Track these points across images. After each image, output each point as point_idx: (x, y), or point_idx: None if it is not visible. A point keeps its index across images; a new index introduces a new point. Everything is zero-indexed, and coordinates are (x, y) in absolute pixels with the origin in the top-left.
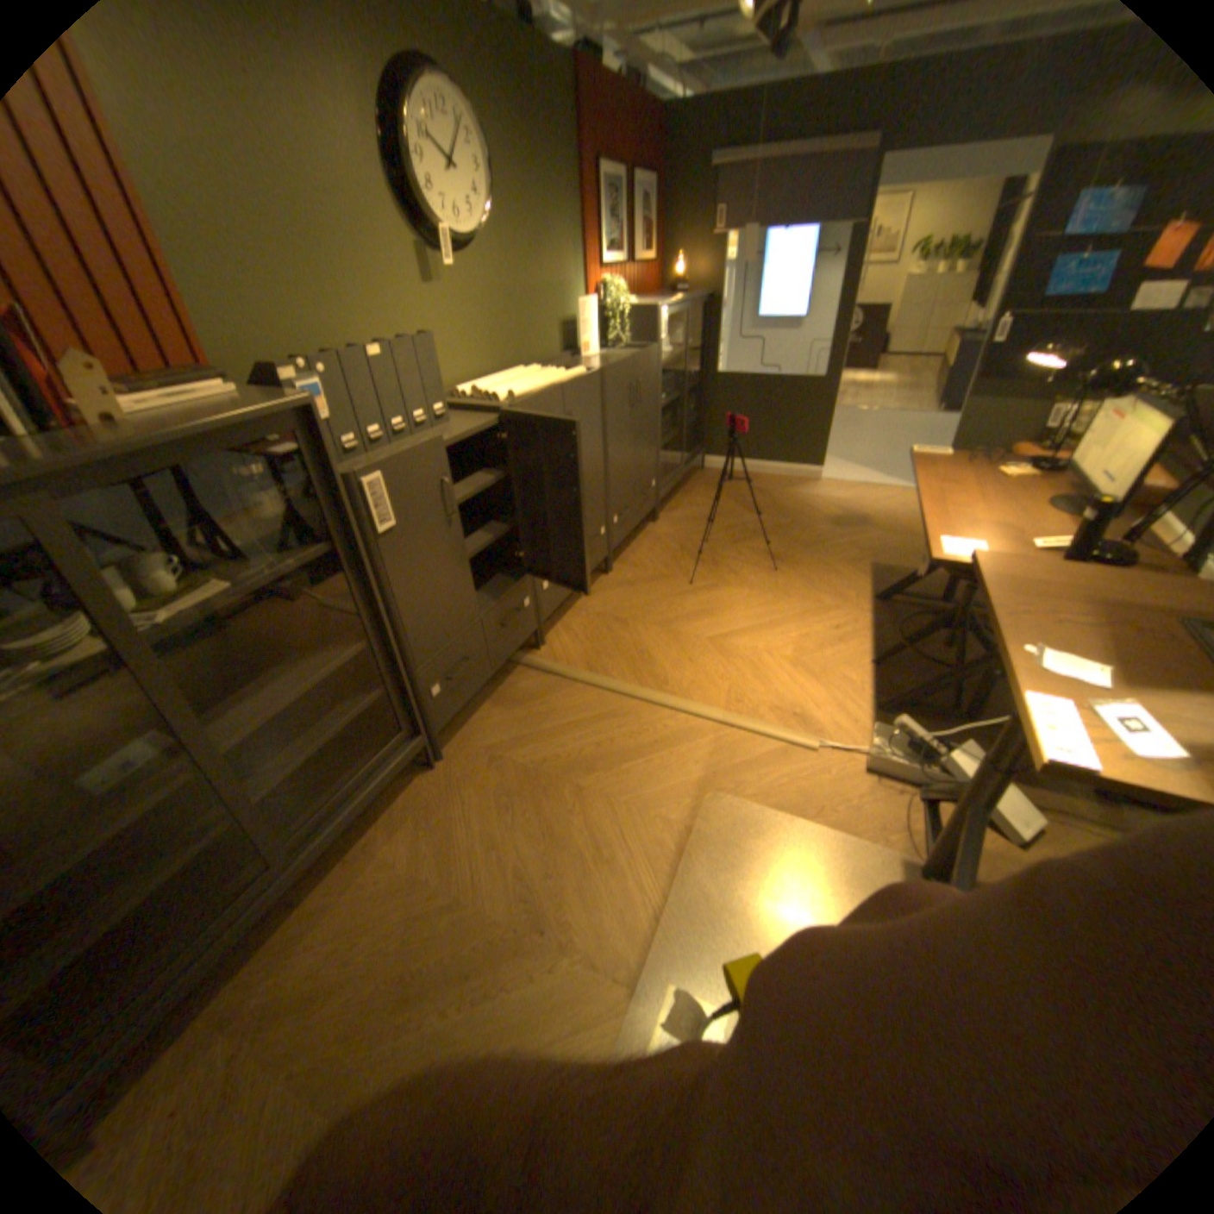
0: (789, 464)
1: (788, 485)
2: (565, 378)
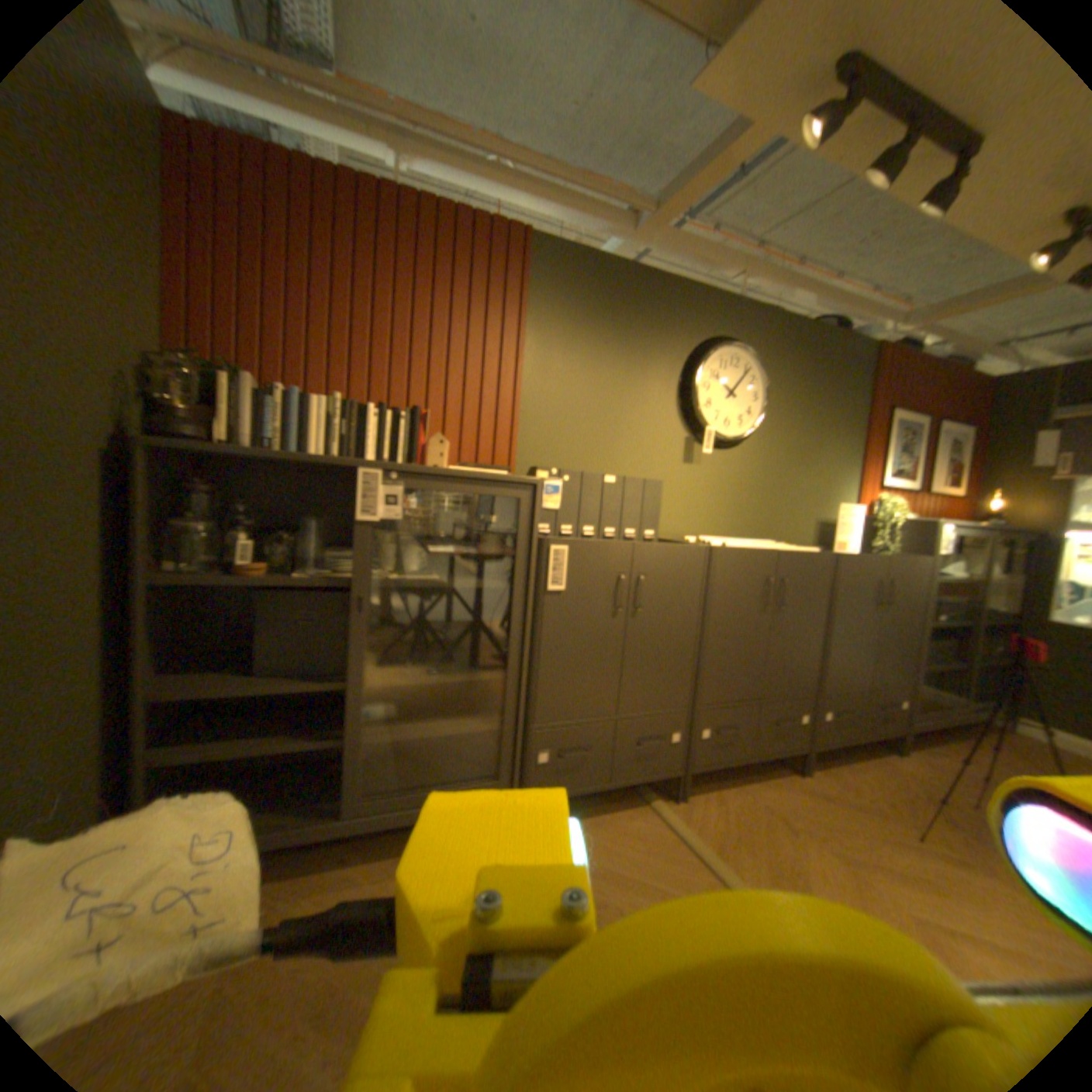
0: None
1: None
2: (785, 549)
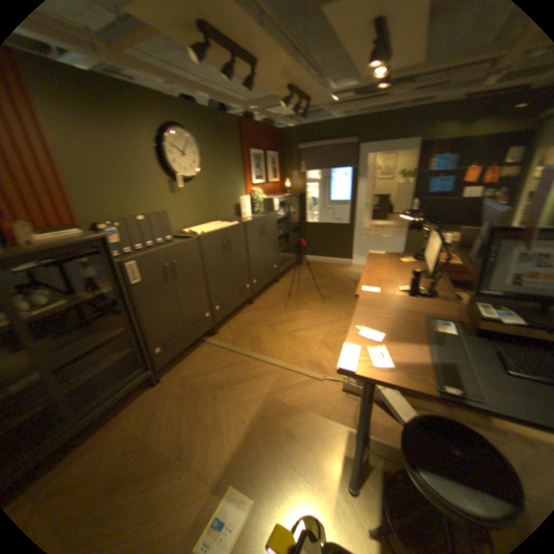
0: (336, 258)
1: (335, 267)
2: (225, 226)
